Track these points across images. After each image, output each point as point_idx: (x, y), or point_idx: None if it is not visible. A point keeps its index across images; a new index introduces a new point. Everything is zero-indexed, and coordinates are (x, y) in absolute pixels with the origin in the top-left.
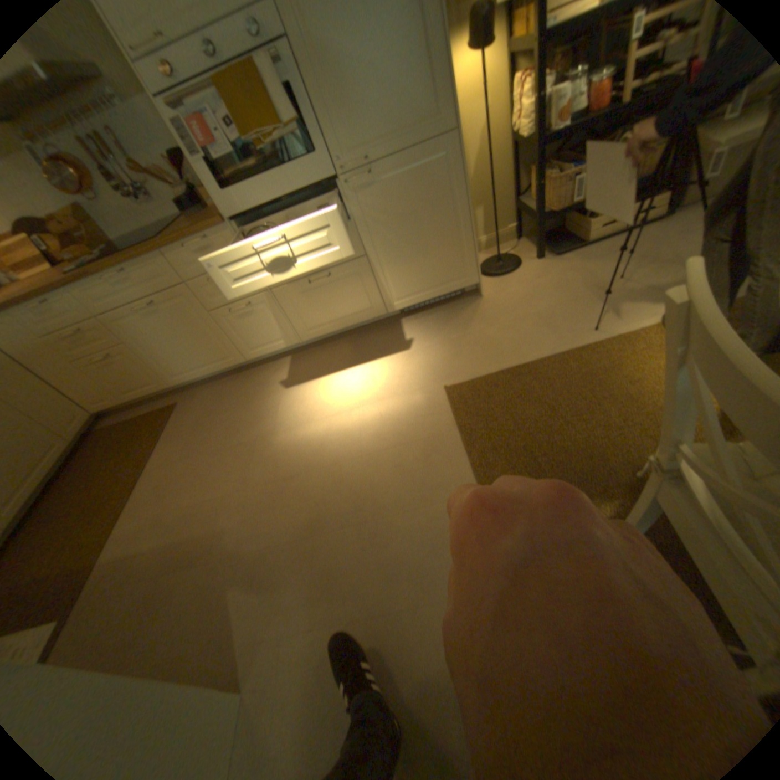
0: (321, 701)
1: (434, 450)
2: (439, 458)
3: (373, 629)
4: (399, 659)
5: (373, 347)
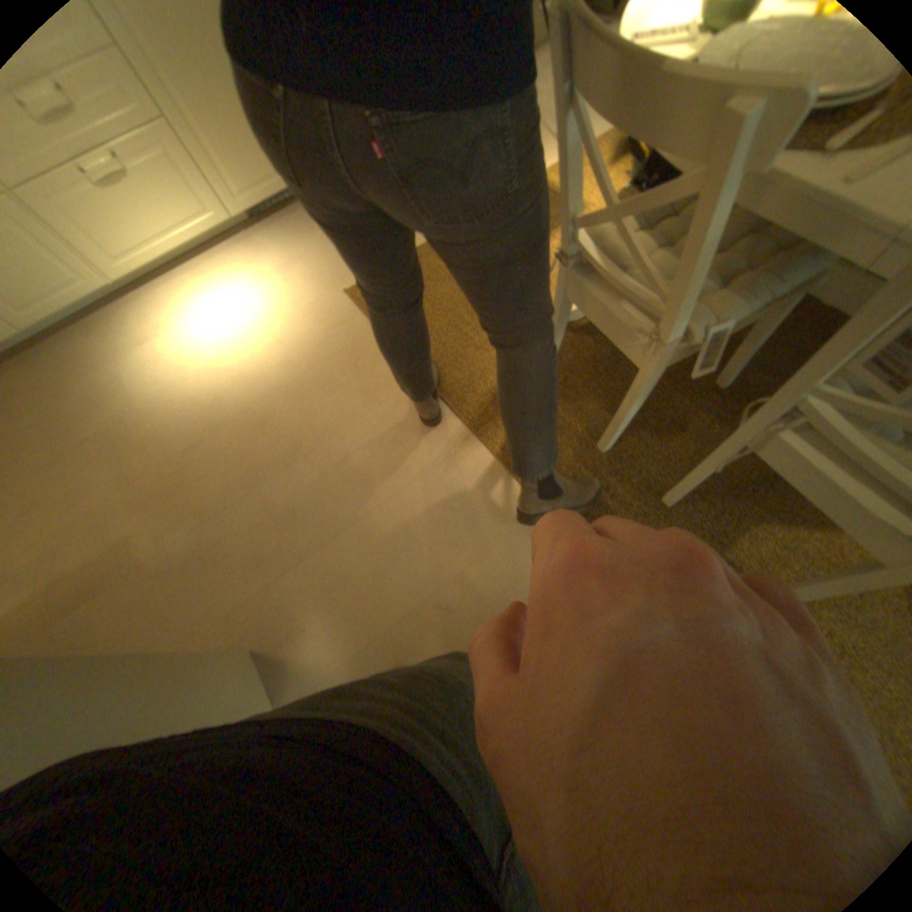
0: (340, 603)
1: (358, 356)
2: (367, 362)
3: (365, 528)
4: (399, 535)
5: (229, 269)
